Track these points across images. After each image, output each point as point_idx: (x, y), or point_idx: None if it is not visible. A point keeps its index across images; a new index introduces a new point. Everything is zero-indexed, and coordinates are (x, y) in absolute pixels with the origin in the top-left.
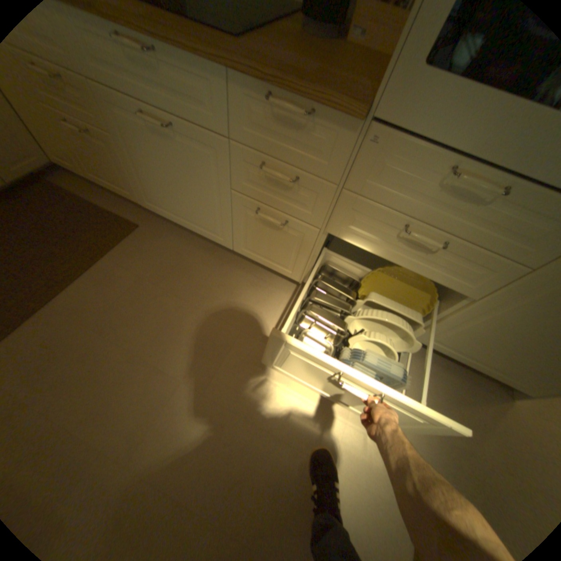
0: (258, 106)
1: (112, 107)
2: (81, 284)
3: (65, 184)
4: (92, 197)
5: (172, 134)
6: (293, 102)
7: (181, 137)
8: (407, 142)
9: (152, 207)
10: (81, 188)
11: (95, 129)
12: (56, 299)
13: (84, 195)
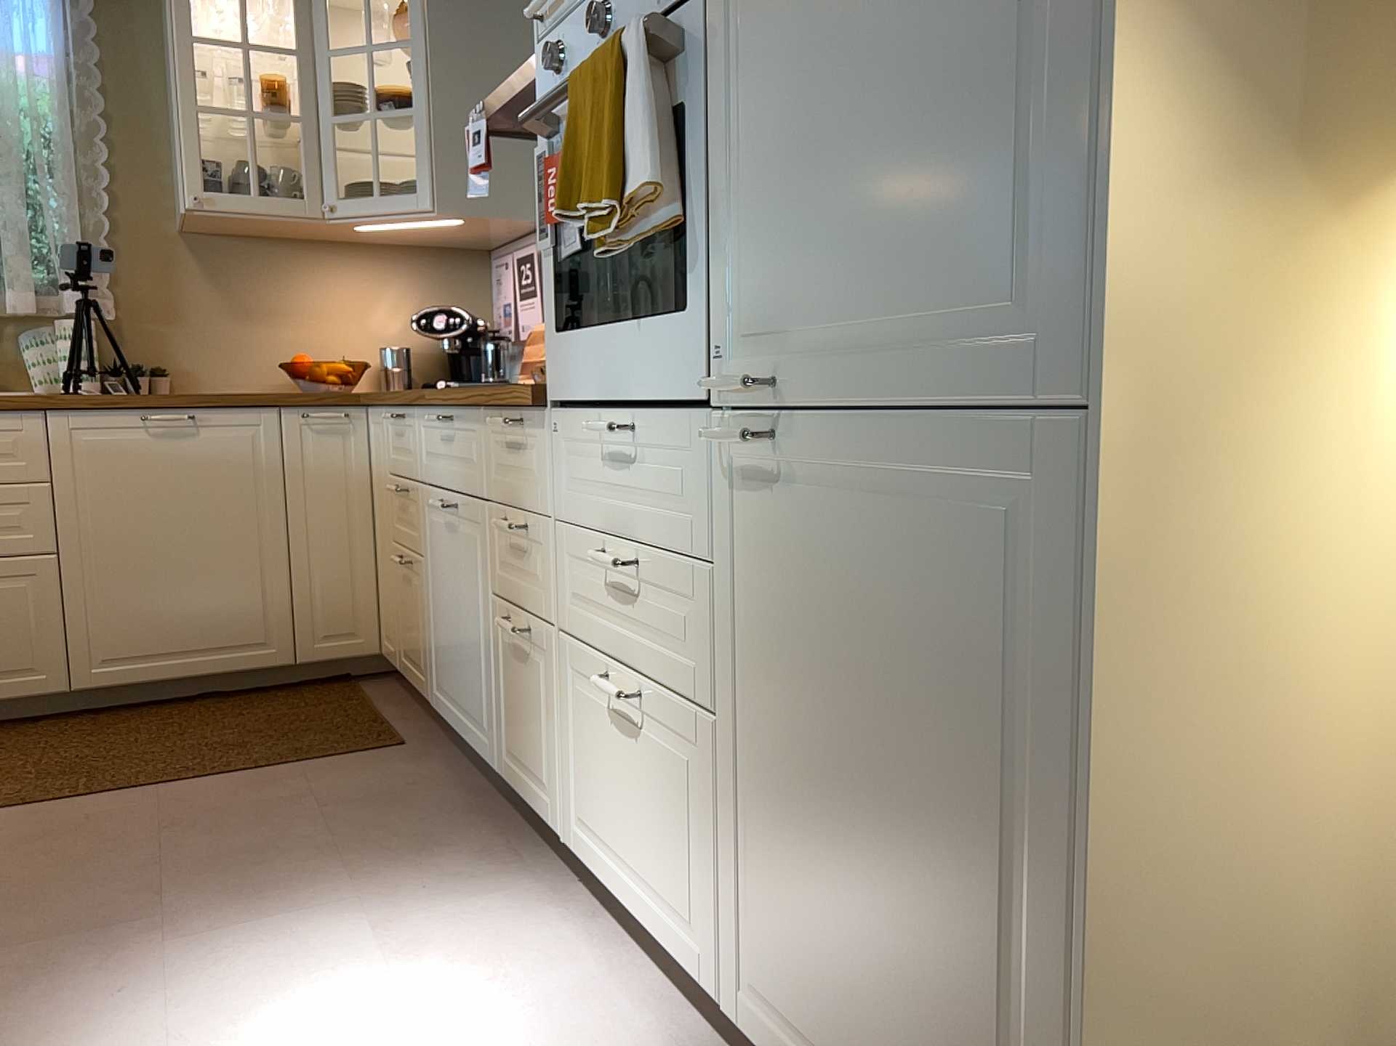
0: (499, 442)
1: (429, 513)
2: (225, 782)
3: (375, 690)
4: (388, 707)
5: (457, 524)
6: (507, 418)
7: (462, 525)
8: (574, 420)
9: (437, 703)
10: (389, 697)
11: (416, 558)
12: (174, 787)
13: (381, 704)
